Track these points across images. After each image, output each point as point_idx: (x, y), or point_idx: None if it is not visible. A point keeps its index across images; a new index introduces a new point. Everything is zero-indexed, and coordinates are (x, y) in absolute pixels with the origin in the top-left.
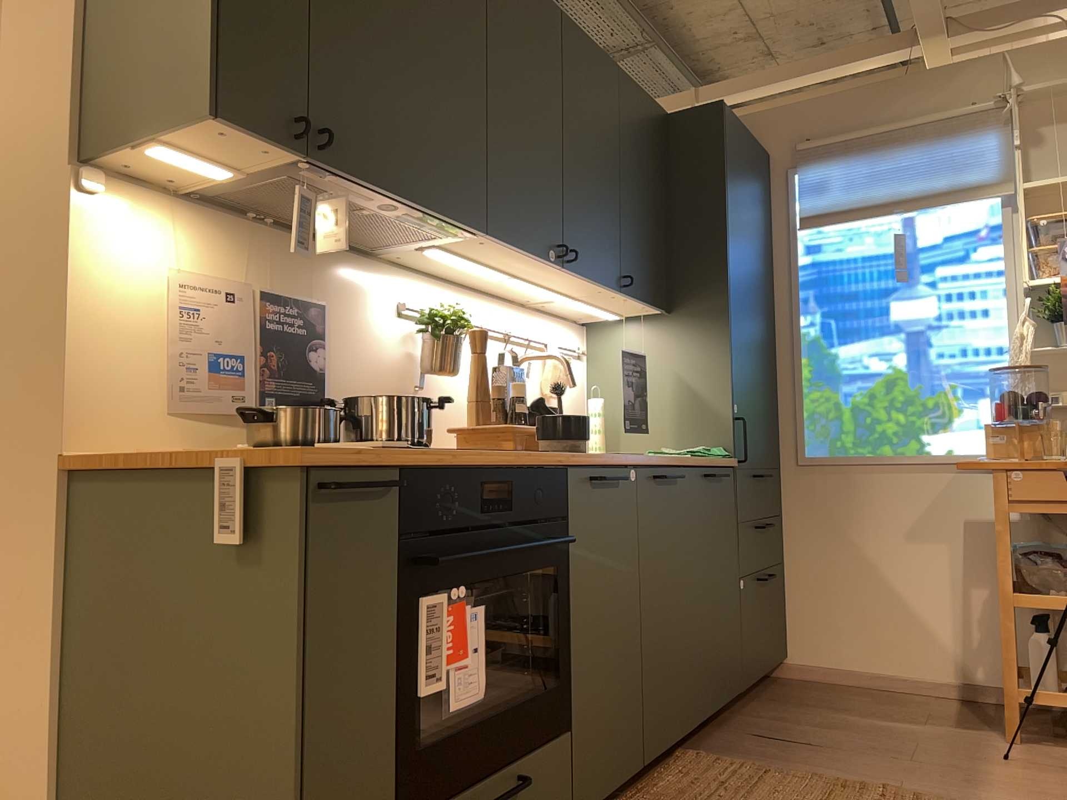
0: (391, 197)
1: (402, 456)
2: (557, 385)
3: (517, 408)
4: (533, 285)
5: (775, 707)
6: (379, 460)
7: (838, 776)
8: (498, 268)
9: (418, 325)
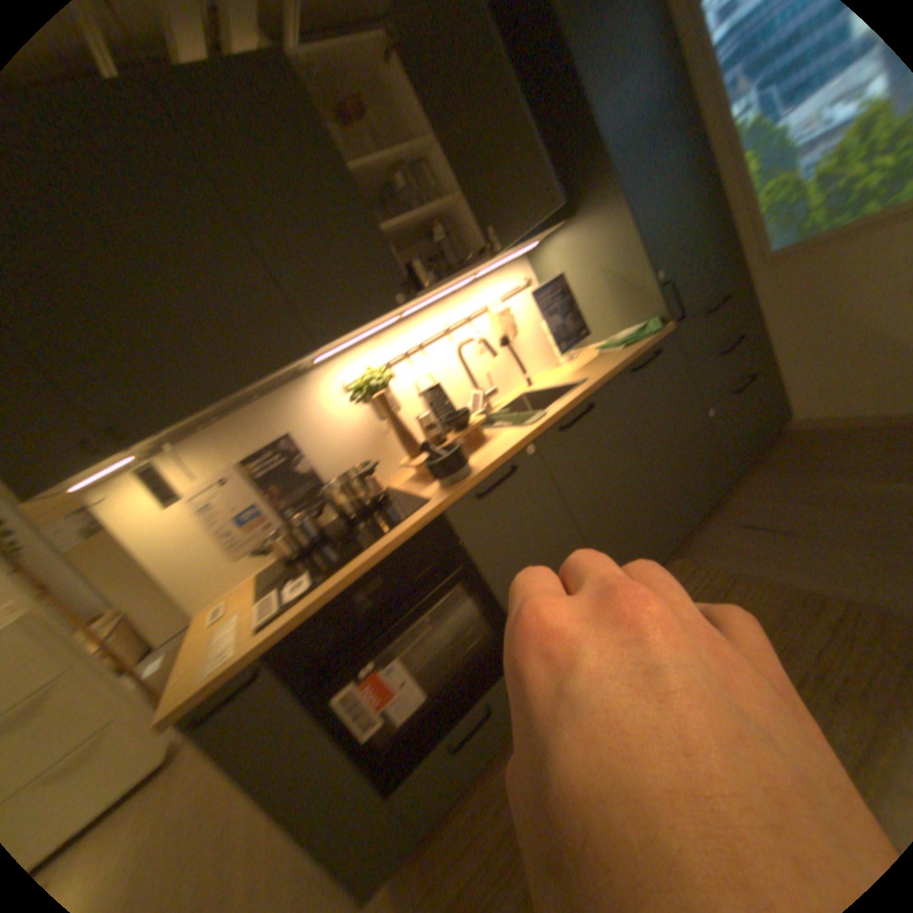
0: (215, 402)
1: (253, 653)
2: (503, 336)
3: (449, 410)
4: (427, 300)
5: (770, 479)
6: (234, 669)
7: (803, 583)
8: (382, 321)
9: (355, 398)
